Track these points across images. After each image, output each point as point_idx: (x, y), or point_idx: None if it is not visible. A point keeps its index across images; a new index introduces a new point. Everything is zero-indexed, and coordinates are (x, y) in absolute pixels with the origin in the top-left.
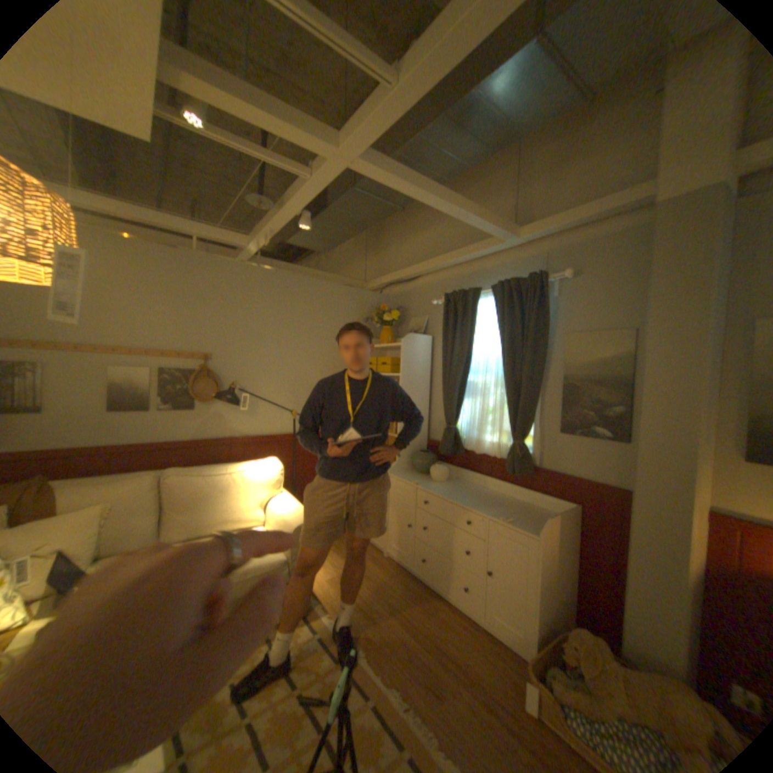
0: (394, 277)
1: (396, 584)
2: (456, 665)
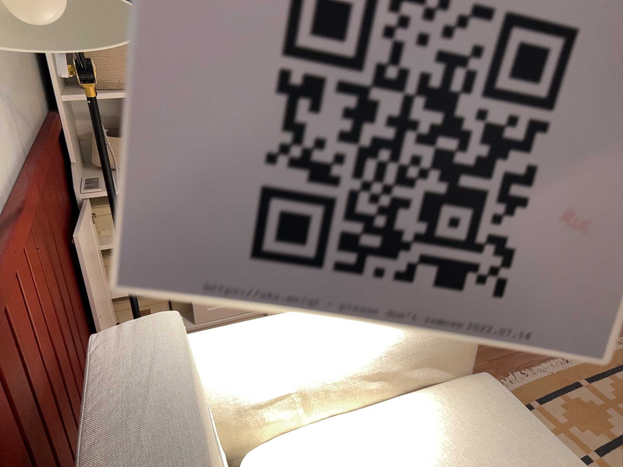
0: None
1: None
2: None
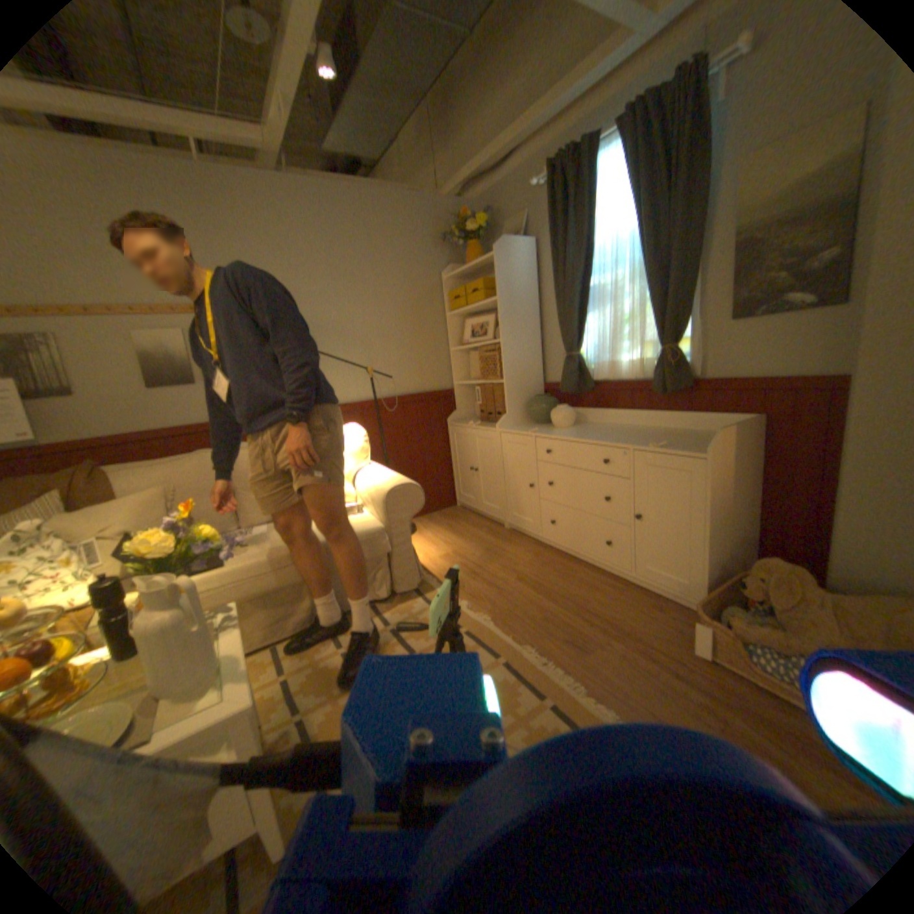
0: (475, 165)
1: (522, 552)
2: (603, 619)
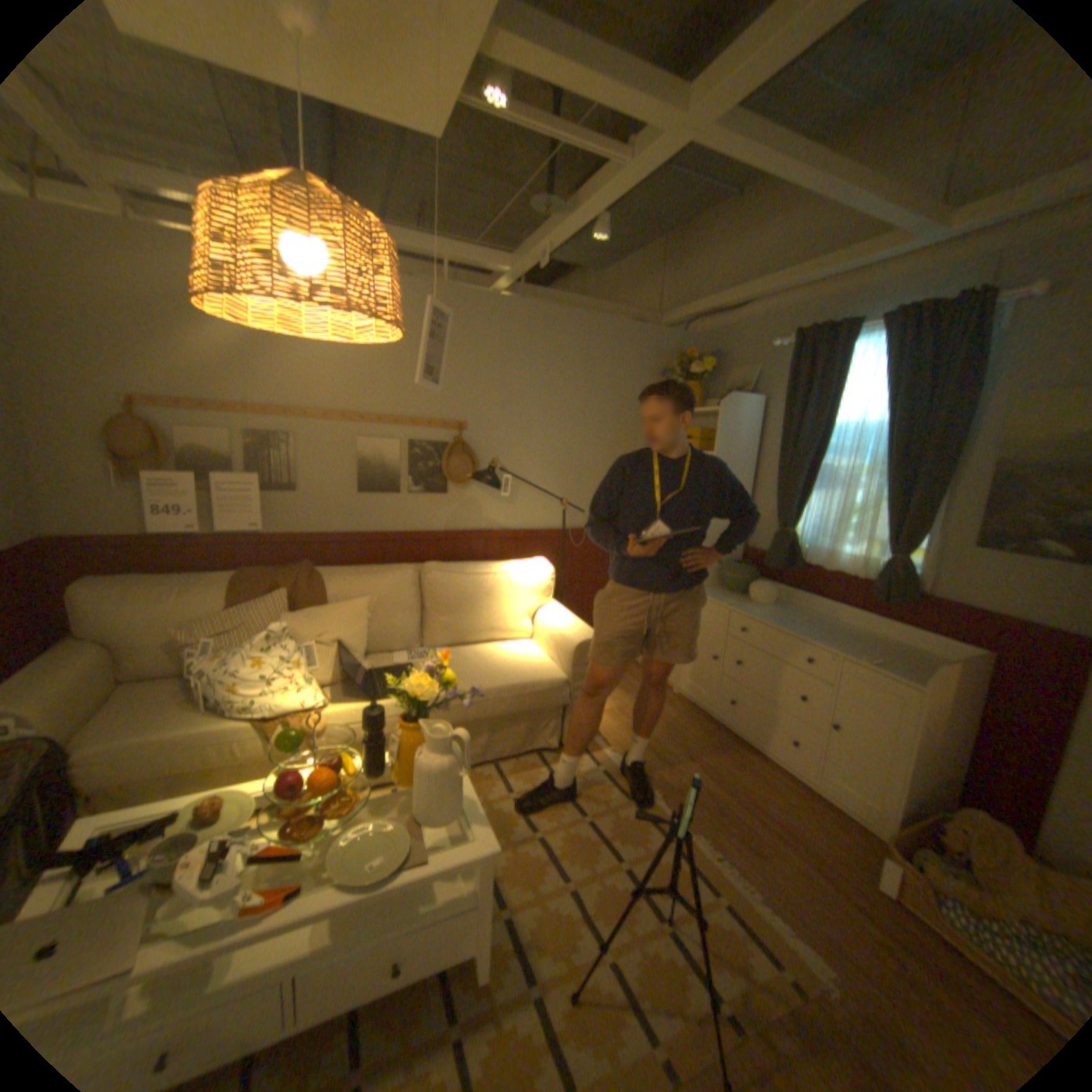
0: (709, 304)
1: (693, 727)
2: (781, 826)
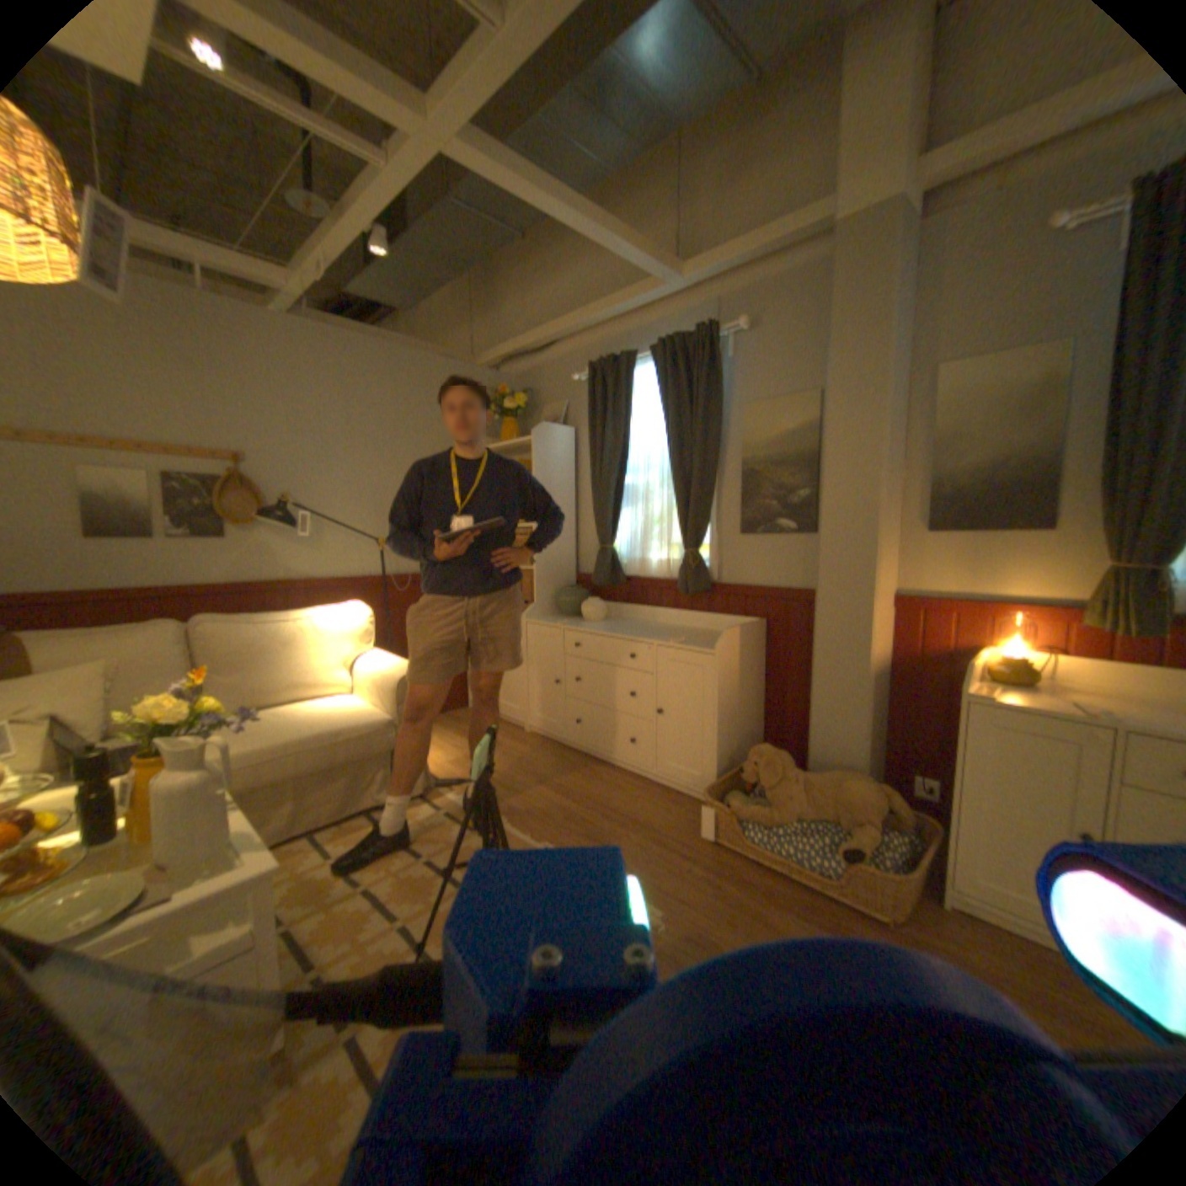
0: (516, 345)
1: (543, 756)
2: (622, 815)
